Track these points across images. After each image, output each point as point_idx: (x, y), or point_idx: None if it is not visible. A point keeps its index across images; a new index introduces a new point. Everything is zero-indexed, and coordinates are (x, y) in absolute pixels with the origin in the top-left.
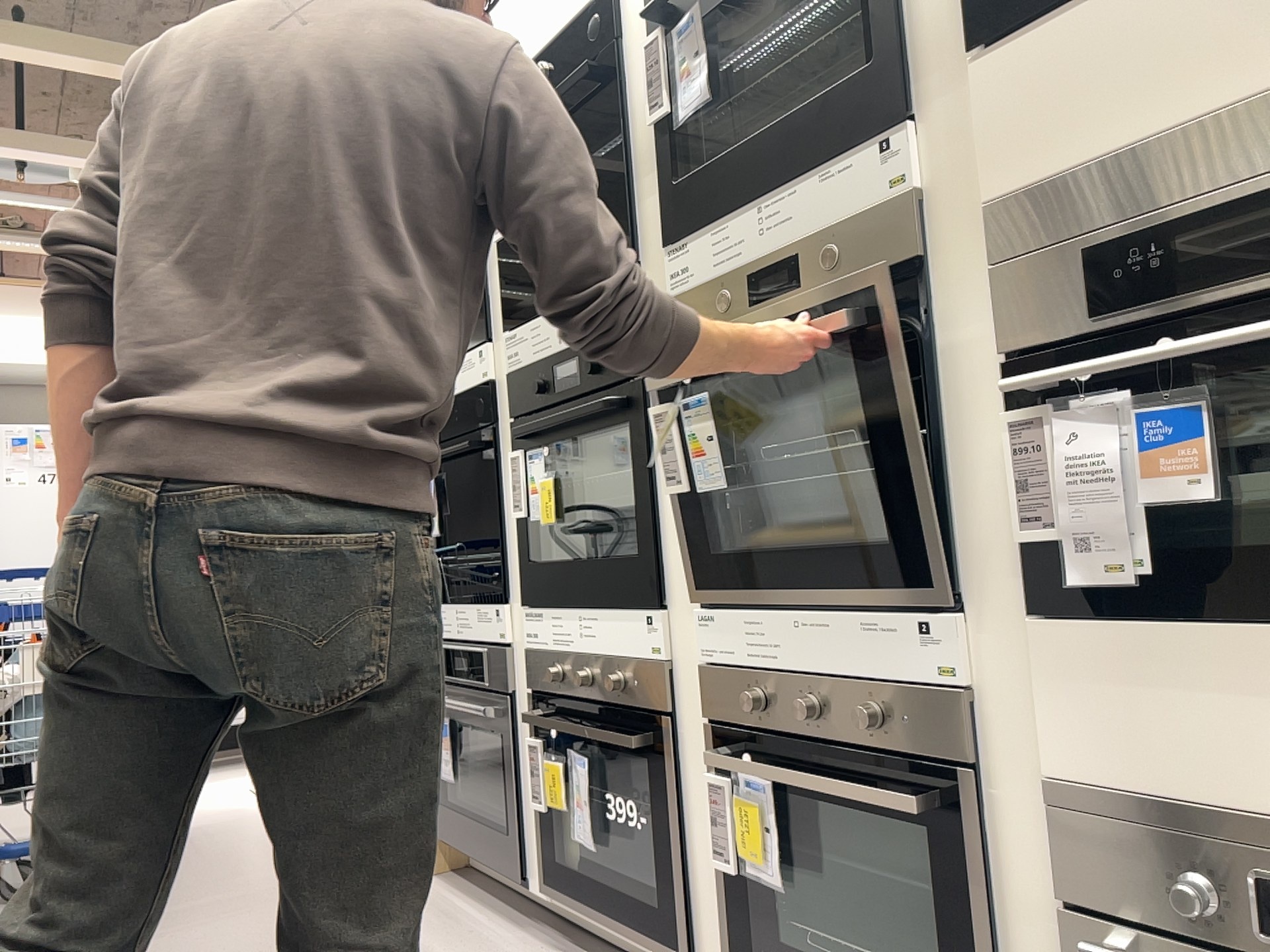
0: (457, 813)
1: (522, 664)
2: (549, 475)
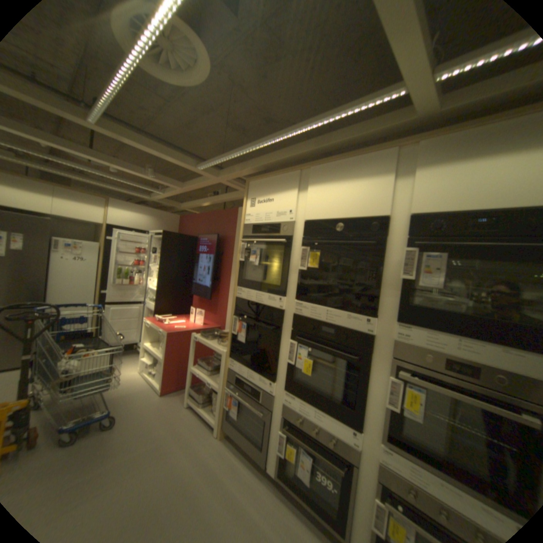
0: (234, 430)
1: (278, 406)
2: (309, 359)
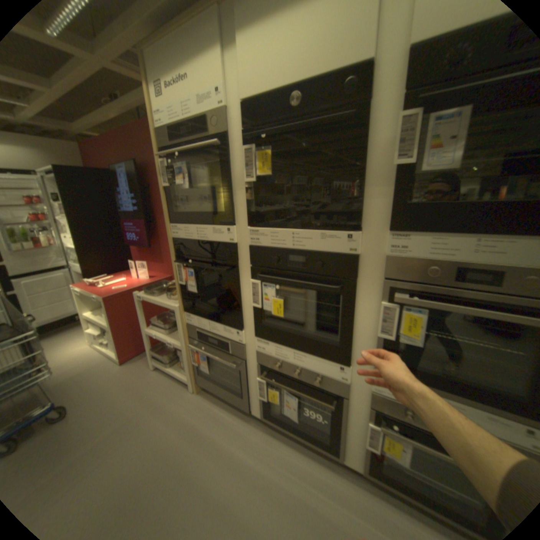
0: (209, 382)
1: (251, 352)
2: (278, 296)
